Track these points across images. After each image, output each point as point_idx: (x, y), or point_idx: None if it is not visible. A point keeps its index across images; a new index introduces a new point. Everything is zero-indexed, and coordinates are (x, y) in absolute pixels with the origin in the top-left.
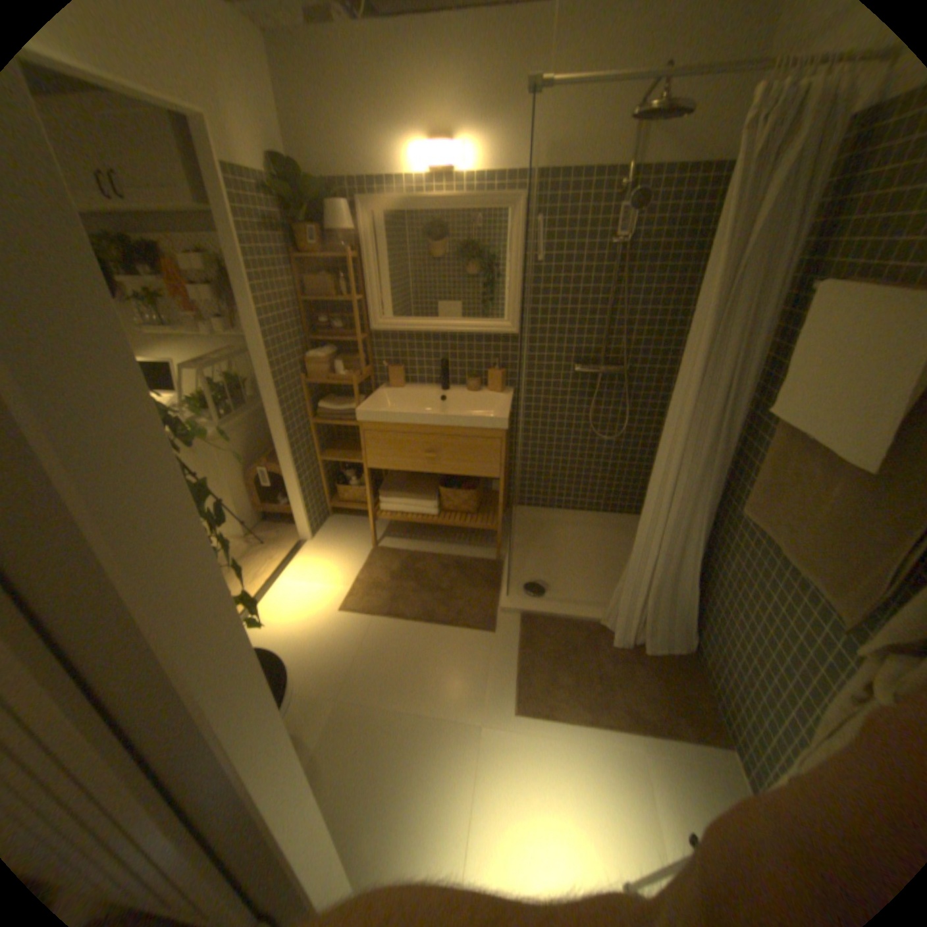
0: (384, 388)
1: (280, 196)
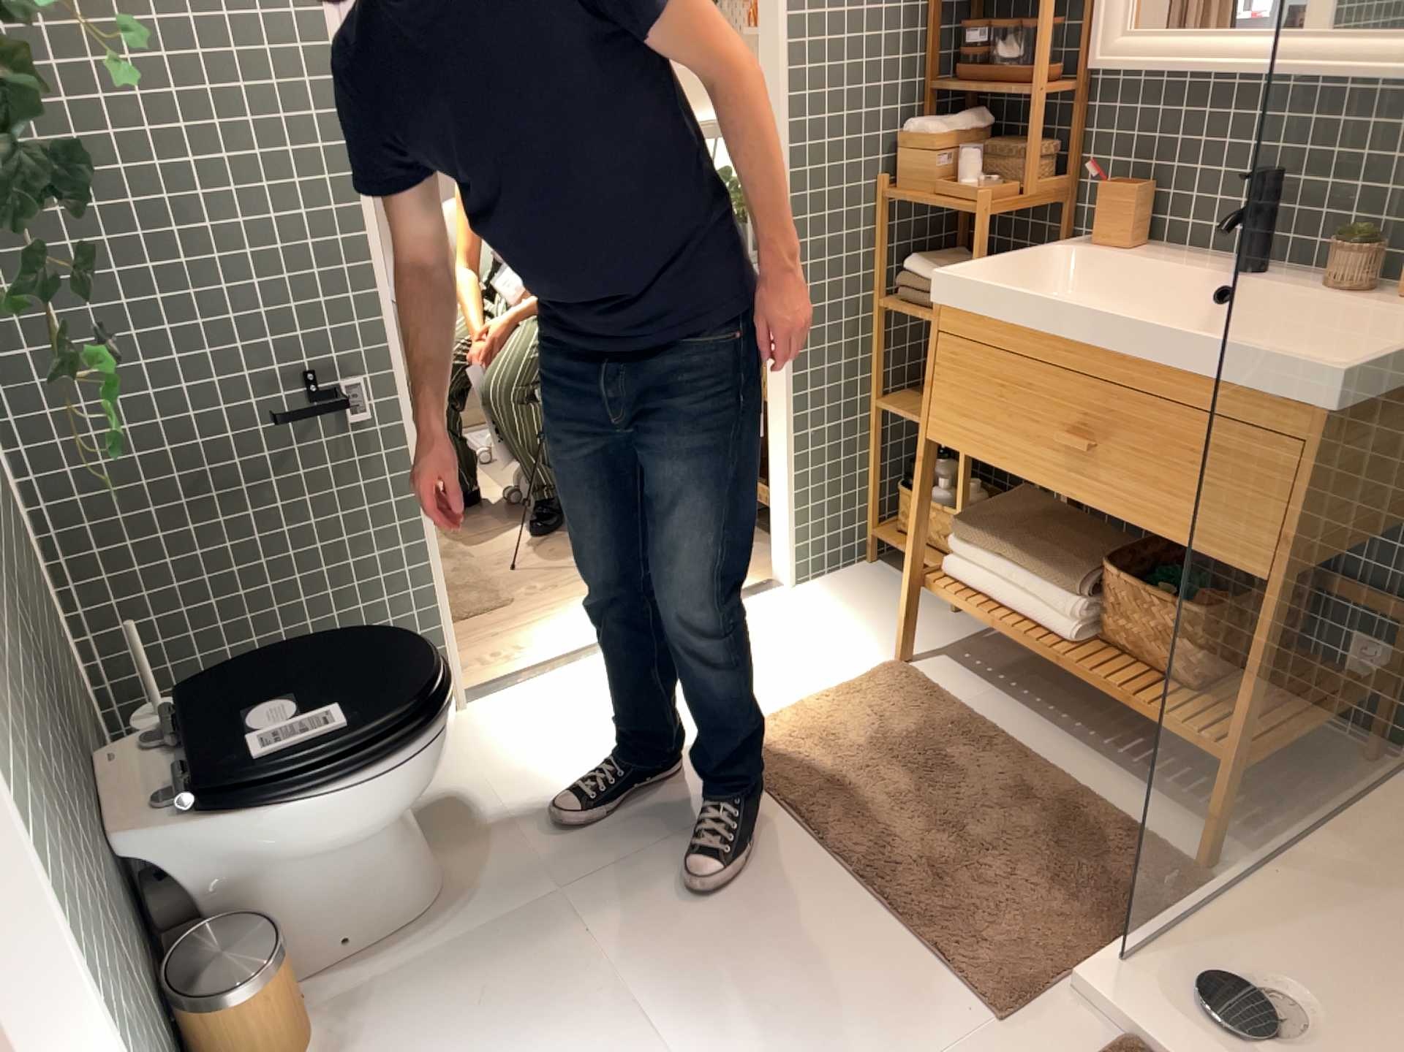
0: (1074, 244)
1: None
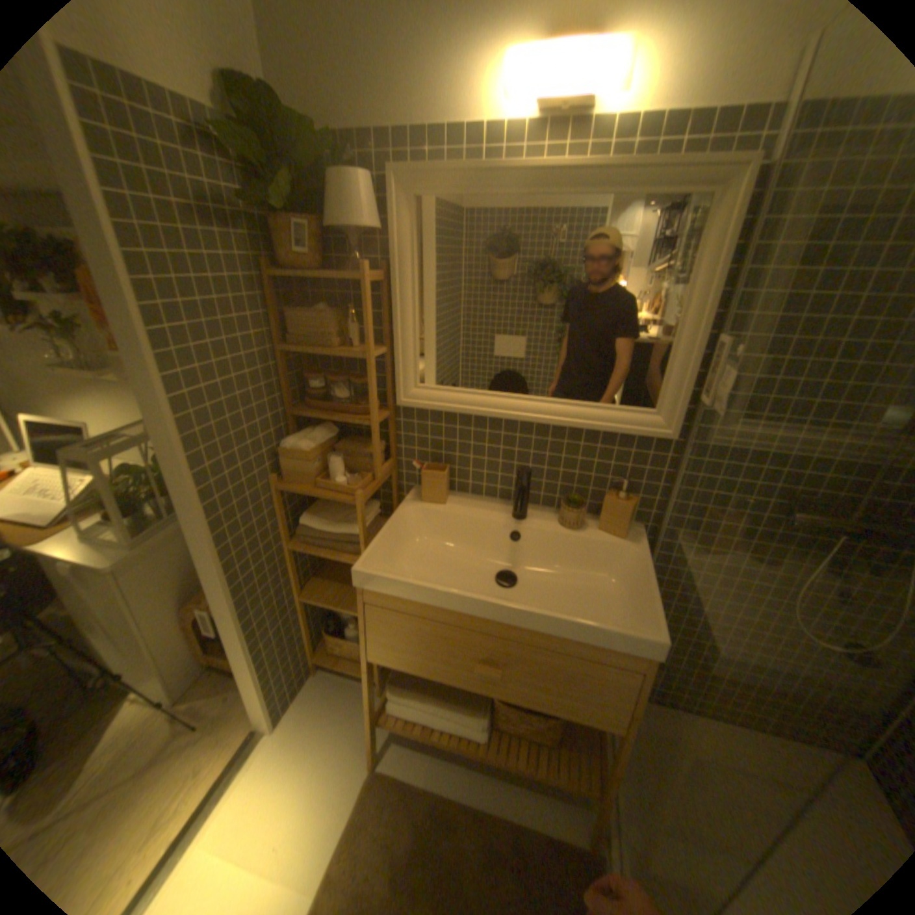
0: (412, 499)
1: (246, 158)
